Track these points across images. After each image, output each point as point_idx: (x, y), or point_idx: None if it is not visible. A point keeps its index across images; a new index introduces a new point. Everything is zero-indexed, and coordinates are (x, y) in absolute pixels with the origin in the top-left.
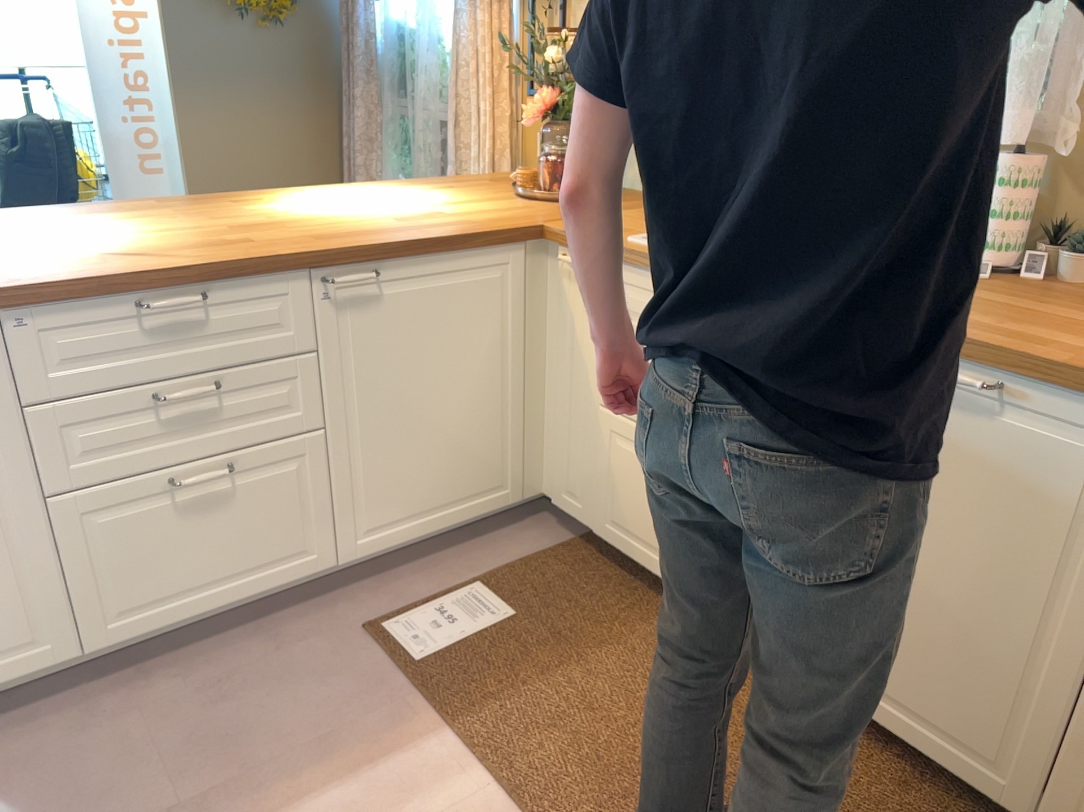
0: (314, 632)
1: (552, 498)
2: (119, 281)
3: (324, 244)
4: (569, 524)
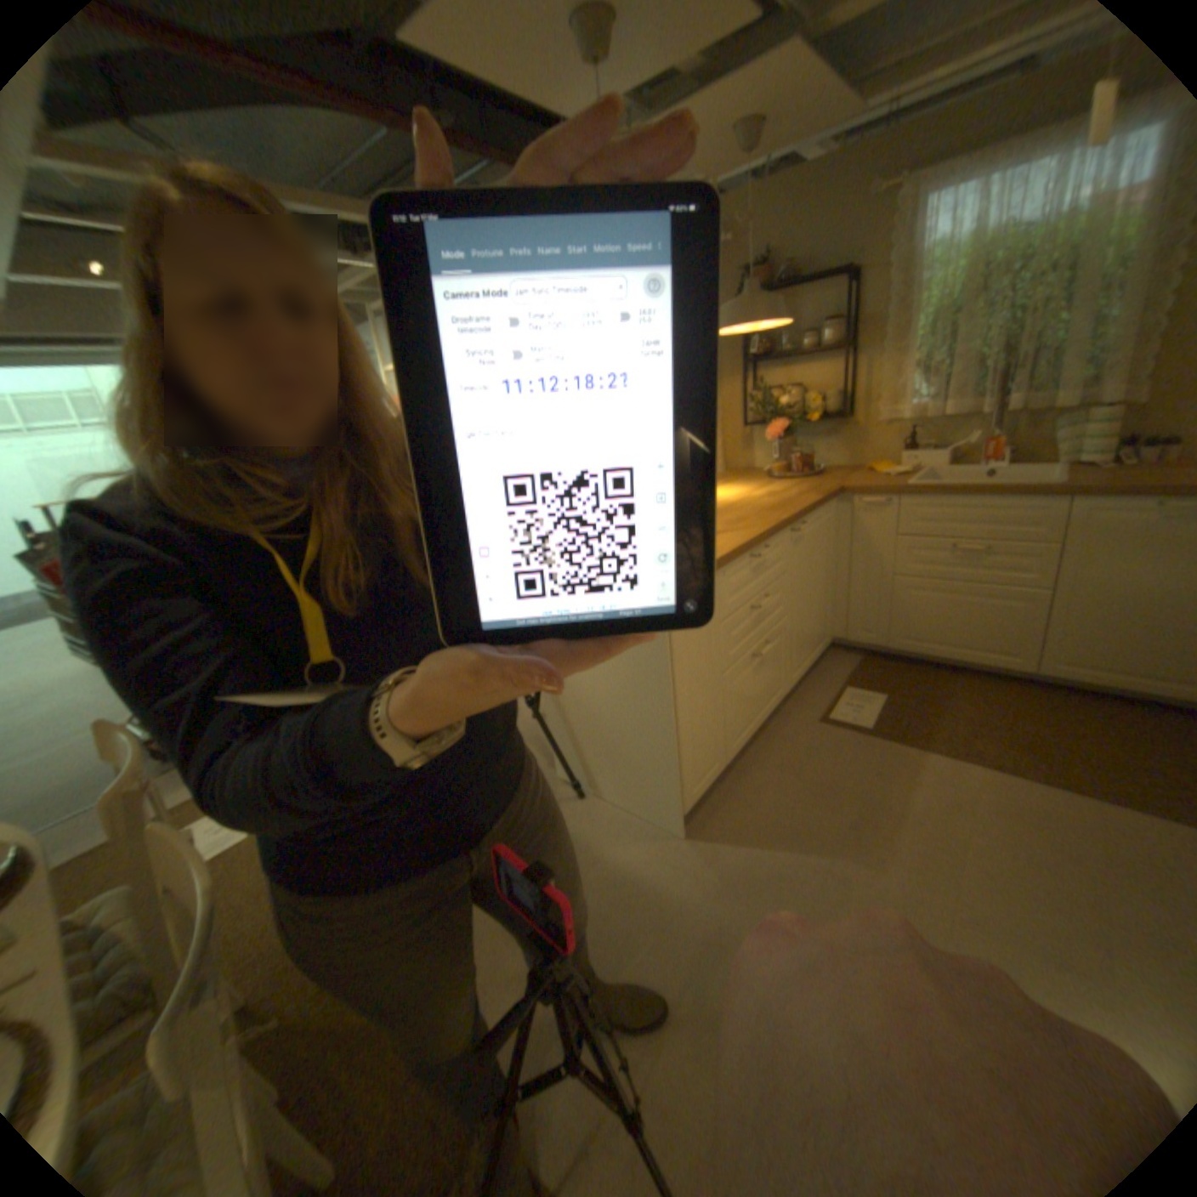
0: (800, 730)
1: (845, 637)
2: (750, 542)
3: (784, 509)
4: (852, 651)
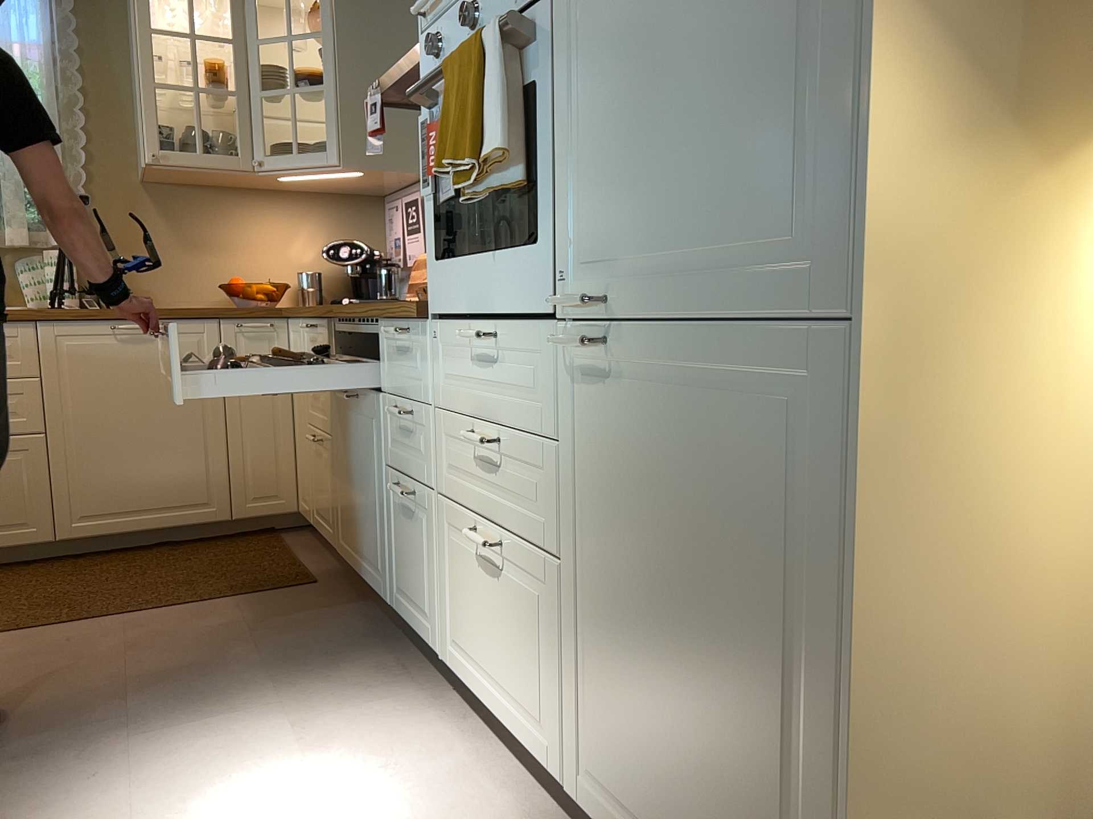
0: None
1: None
2: None
3: None
4: None
